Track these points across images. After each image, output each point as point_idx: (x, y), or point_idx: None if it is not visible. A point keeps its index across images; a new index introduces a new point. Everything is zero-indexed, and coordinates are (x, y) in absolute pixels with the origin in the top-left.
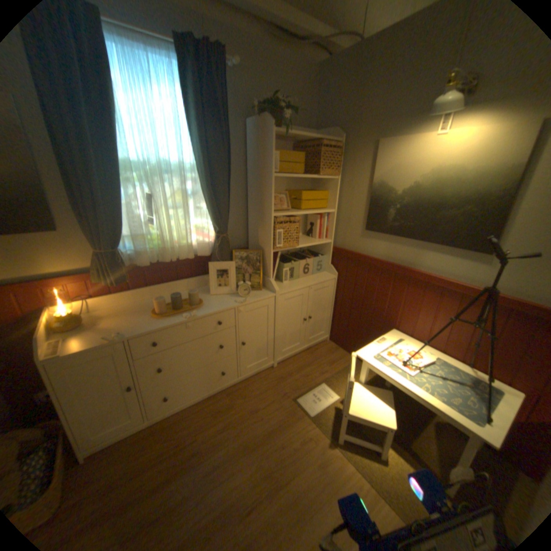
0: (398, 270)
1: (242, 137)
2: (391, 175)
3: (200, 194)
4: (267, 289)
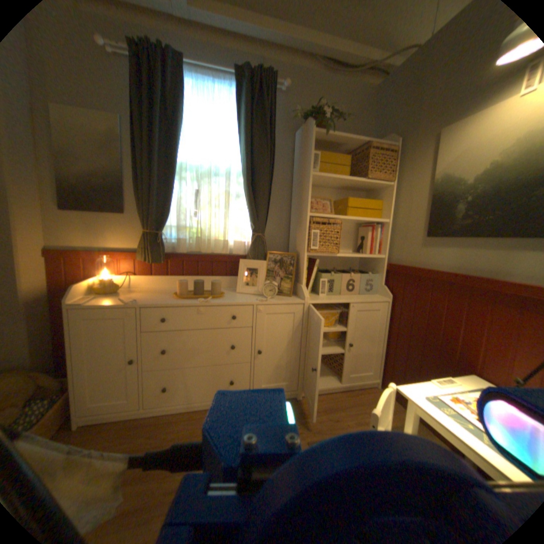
0: (475, 282)
1: (291, 150)
2: (457, 163)
3: (243, 195)
4: (299, 296)
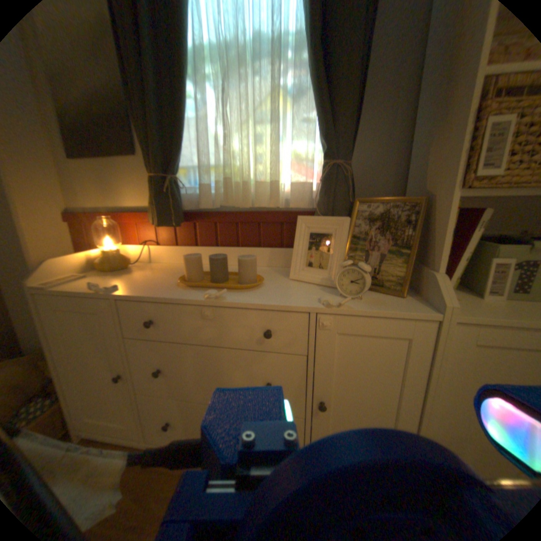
0: None
1: None
2: None
3: (310, 82)
4: (428, 298)
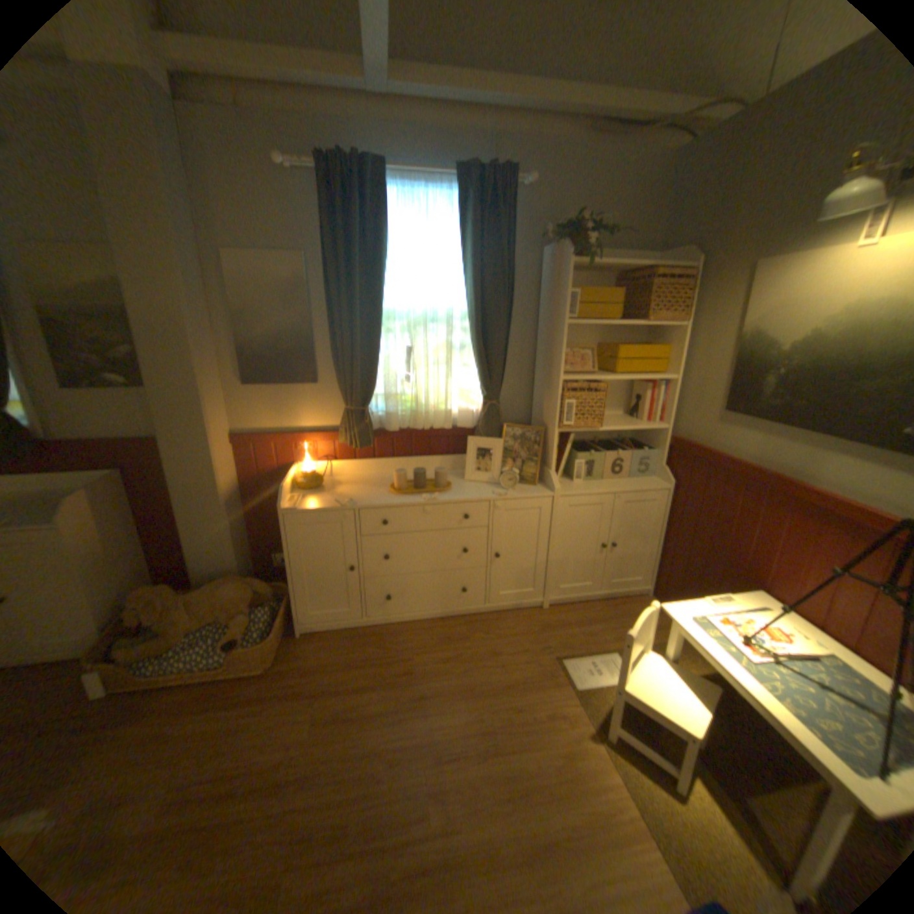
0: (775, 483)
1: (536, 272)
2: (773, 317)
3: (469, 347)
4: (545, 485)
